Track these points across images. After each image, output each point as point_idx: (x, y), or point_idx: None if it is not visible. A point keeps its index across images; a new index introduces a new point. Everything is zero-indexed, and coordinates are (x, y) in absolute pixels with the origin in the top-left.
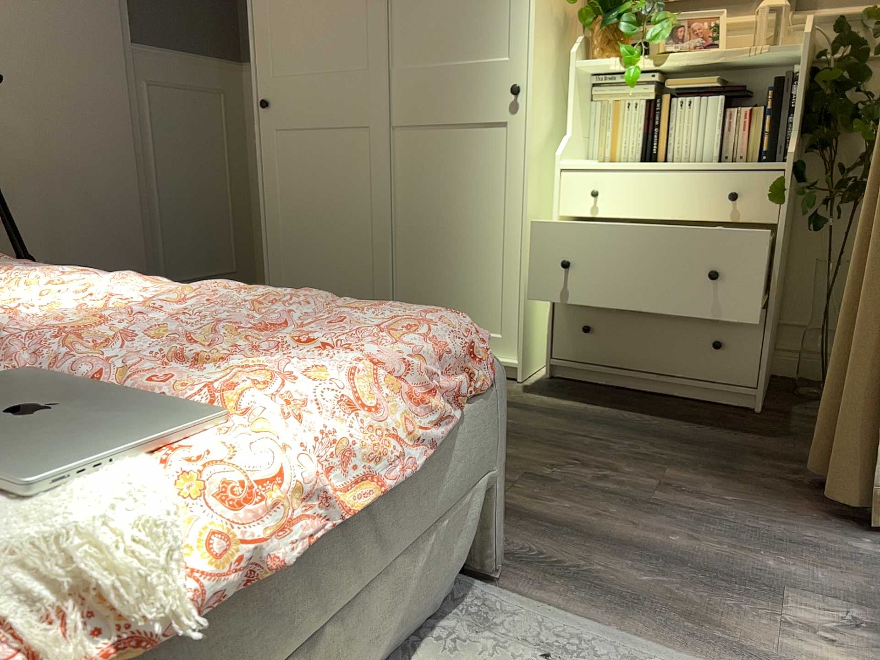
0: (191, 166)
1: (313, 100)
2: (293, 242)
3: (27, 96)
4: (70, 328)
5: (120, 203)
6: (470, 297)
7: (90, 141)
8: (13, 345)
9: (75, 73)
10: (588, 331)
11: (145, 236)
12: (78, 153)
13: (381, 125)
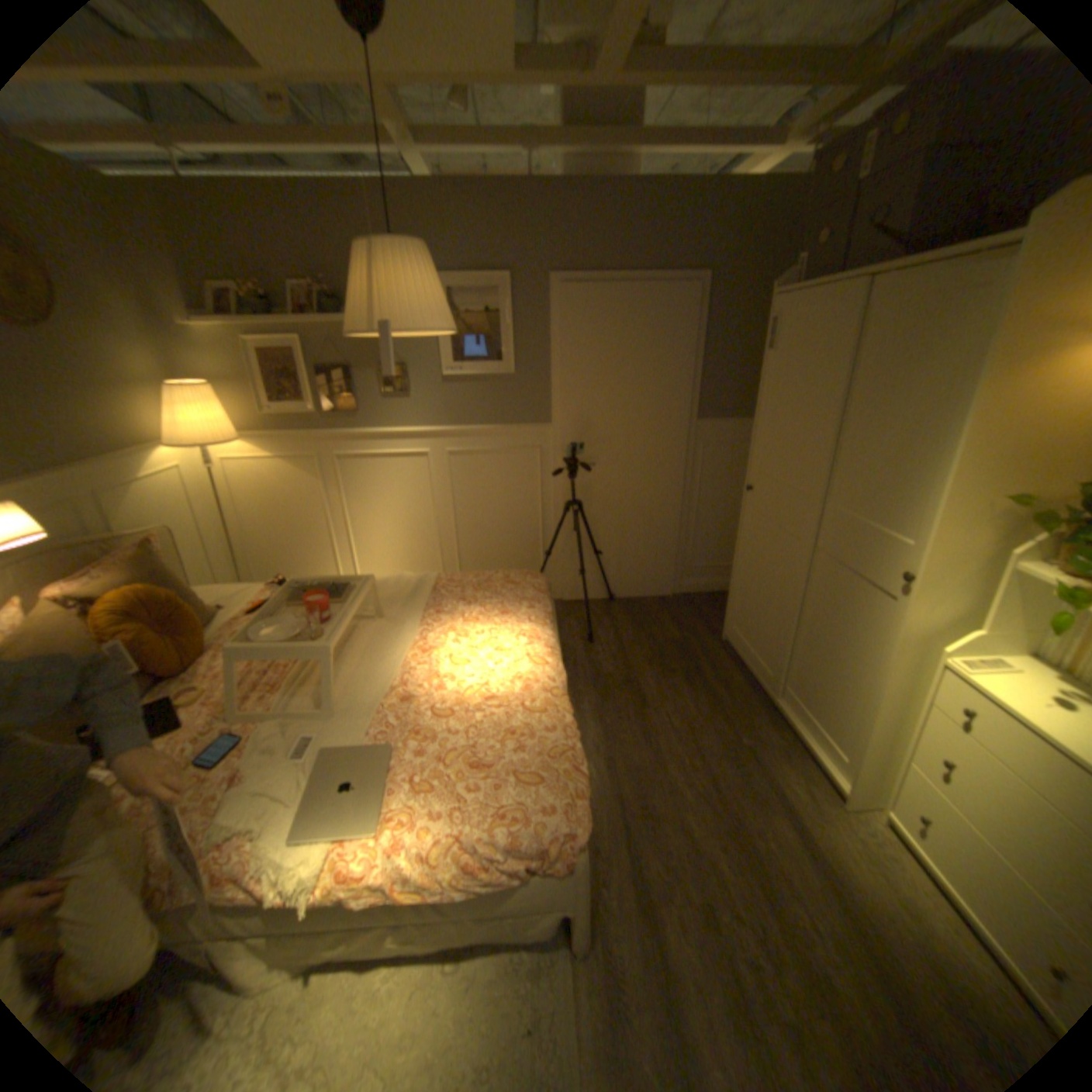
0: (723, 495)
1: (773, 499)
2: (745, 588)
3: (617, 464)
4: (451, 705)
5: (662, 521)
6: (835, 712)
7: (650, 485)
8: (422, 712)
9: (648, 447)
10: (923, 822)
11: (675, 541)
12: (641, 493)
13: (806, 543)
